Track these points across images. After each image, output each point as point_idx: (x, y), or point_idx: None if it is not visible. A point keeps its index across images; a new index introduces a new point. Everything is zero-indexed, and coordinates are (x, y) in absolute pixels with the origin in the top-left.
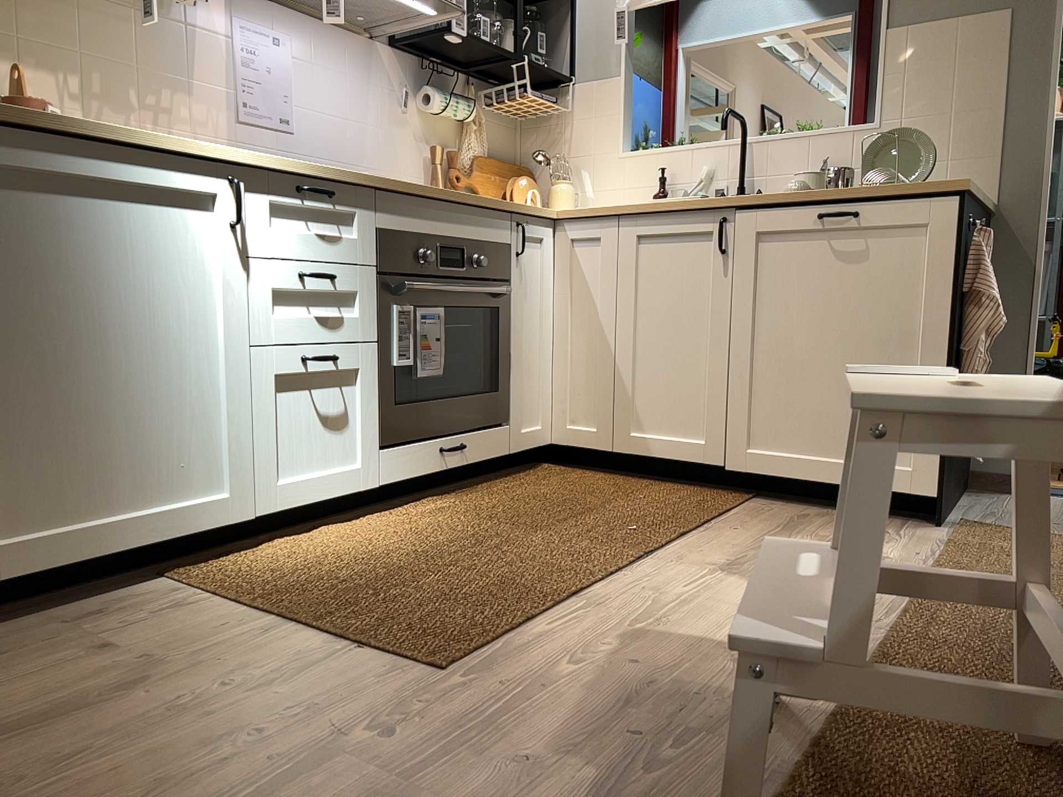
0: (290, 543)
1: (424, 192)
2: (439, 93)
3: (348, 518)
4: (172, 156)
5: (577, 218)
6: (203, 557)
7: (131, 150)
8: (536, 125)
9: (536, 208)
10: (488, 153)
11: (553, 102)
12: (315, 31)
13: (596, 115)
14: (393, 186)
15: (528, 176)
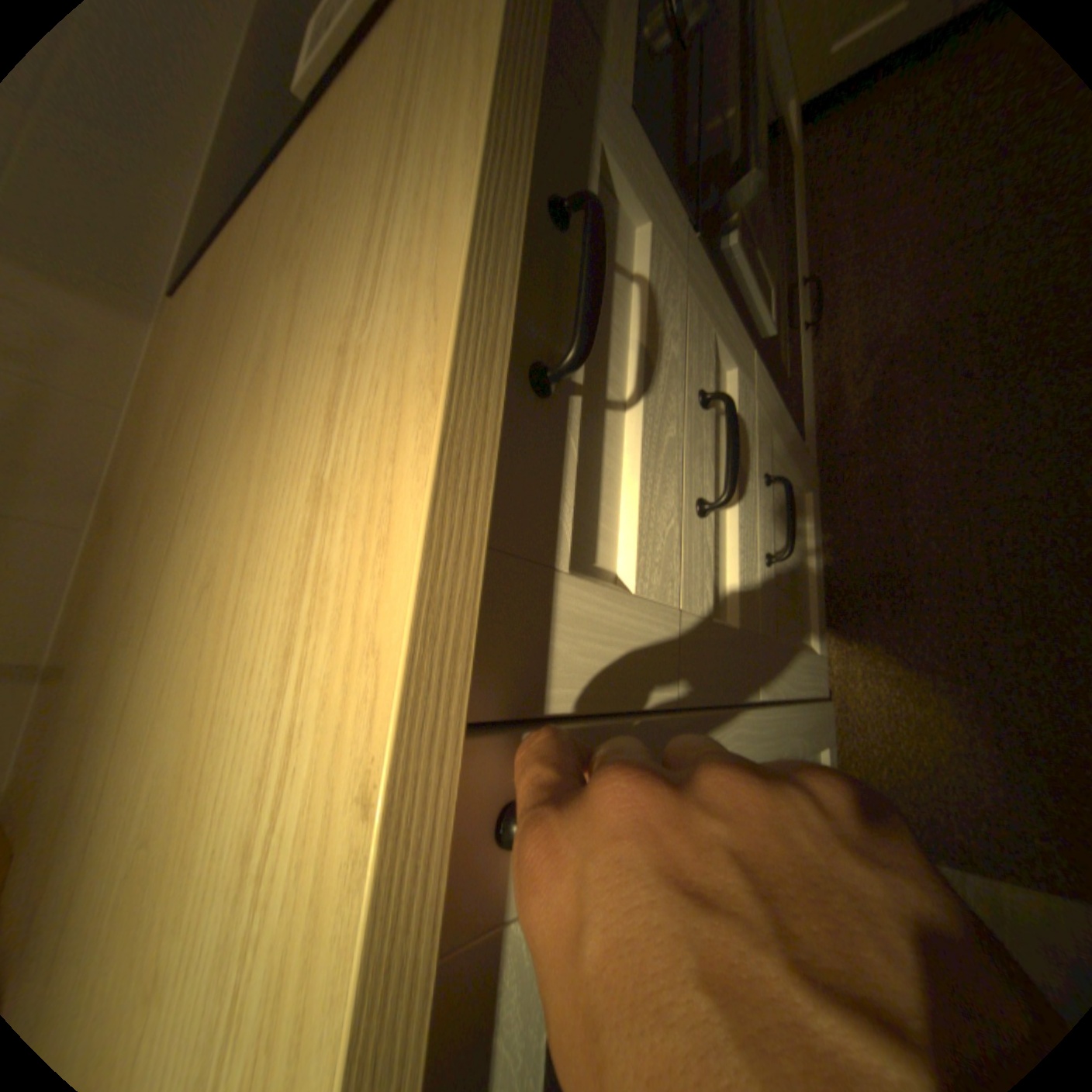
0: (839, 647)
1: None
2: None
3: None
4: None
5: None
6: None
7: None
8: None
9: None
10: None
11: None
12: None
13: None
14: None
15: None
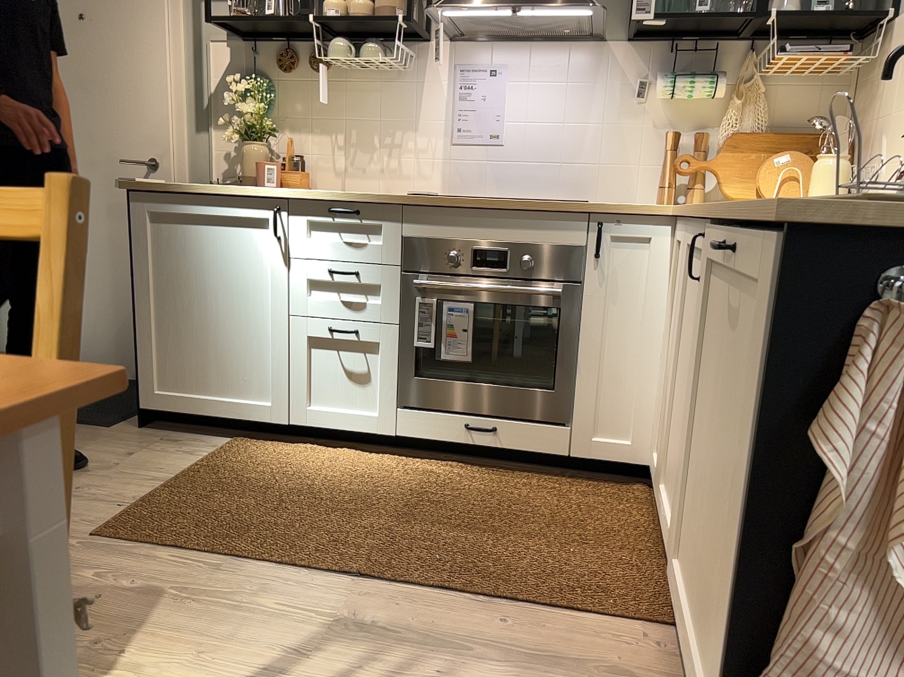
0: (313, 451)
1: (453, 203)
2: (658, 78)
3: (382, 453)
4: (238, 198)
5: (679, 220)
6: (274, 438)
7: (219, 196)
8: (862, 79)
9: (655, 206)
10: (780, 125)
11: (842, 52)
12: (530, 51)
13: (903, 59)
14: (416, 201)
15: (814, 150)
